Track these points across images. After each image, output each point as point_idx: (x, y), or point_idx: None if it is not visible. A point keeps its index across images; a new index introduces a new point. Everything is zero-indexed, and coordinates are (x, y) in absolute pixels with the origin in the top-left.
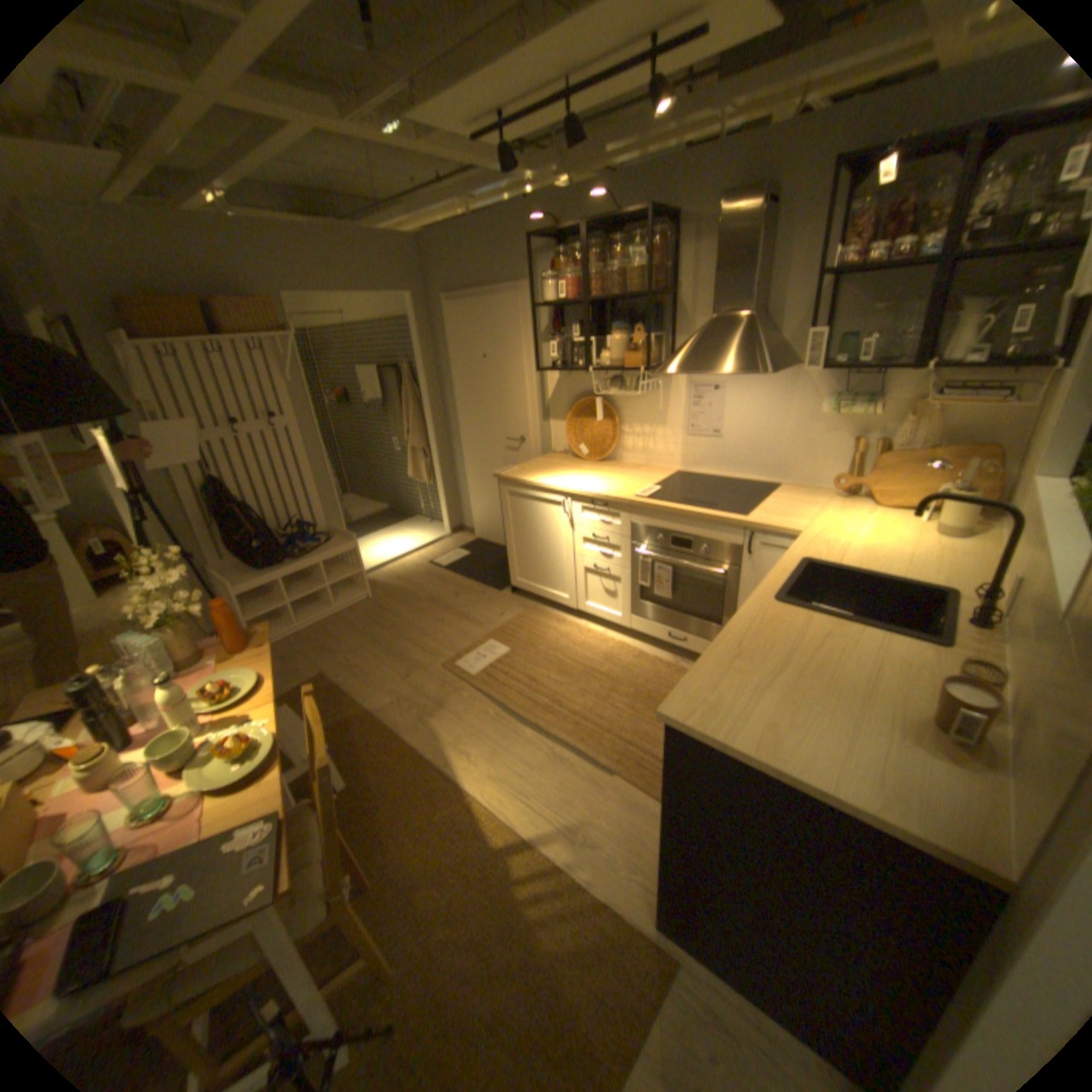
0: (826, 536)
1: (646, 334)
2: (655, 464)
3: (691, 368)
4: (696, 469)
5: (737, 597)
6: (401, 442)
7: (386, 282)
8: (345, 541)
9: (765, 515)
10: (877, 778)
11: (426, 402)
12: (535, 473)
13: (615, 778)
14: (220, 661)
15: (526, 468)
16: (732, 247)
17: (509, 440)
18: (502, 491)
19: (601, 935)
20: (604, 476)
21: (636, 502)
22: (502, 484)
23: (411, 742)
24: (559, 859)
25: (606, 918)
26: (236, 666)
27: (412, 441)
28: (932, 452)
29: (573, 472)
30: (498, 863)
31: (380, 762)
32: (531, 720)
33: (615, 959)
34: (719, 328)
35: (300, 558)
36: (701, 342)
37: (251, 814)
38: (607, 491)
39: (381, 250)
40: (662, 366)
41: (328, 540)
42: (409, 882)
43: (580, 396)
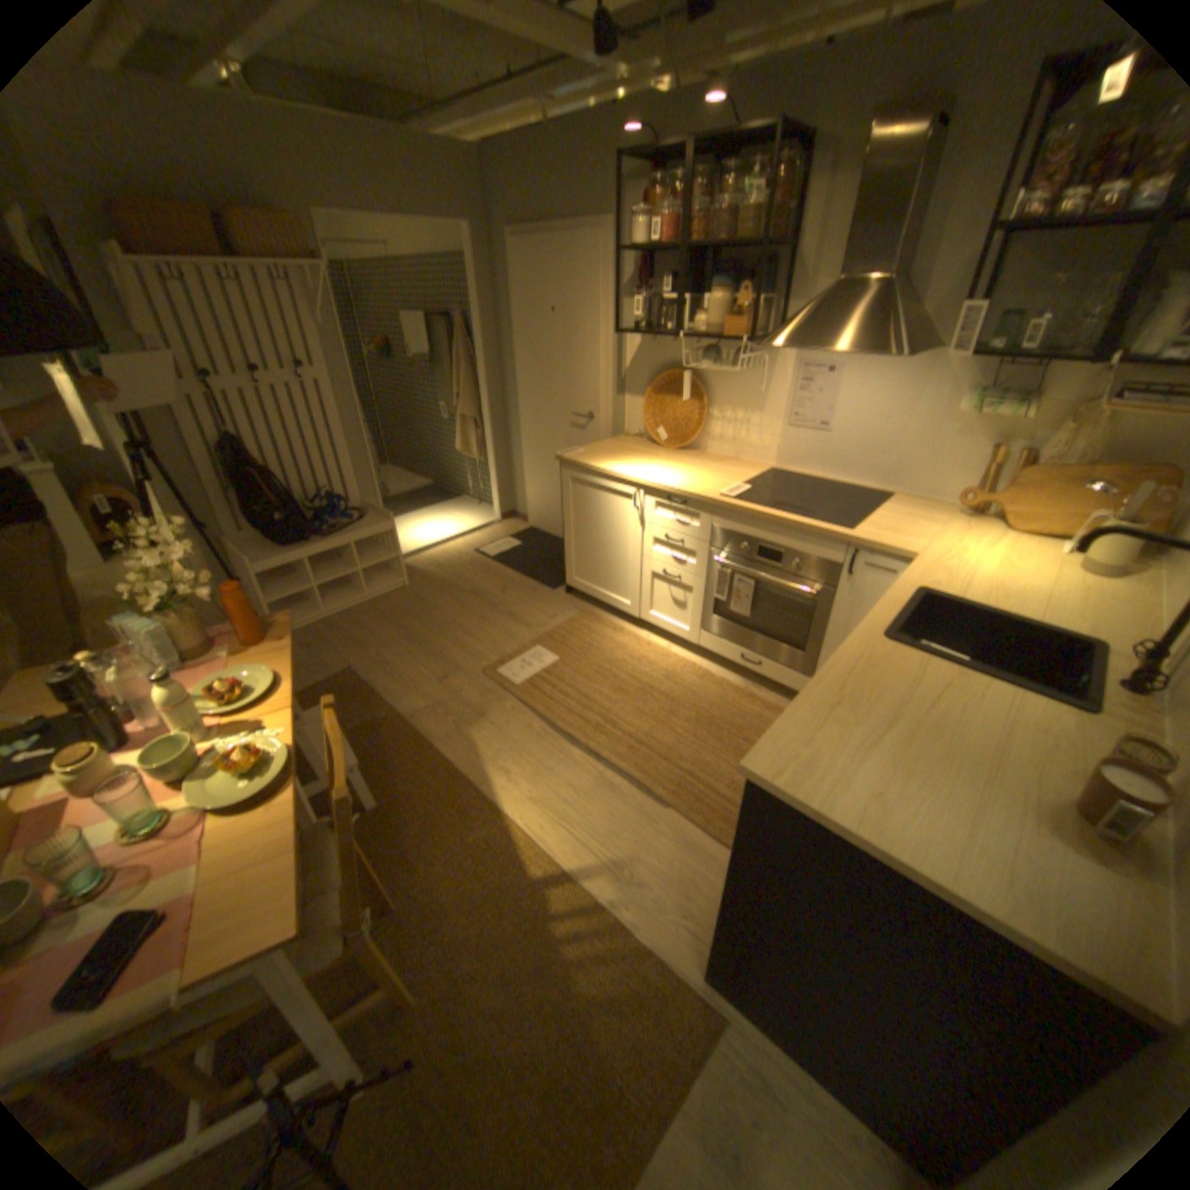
0: (947, 563)
1: (752, 296)
2: (745, 458)
3: (806, 342)
4: (793, 467)
5: (827, 622)
6: (448, 409)
7: (439, 208)
8: (380, 521)
9: (874, 531)
10: (1007, 874)
11: (481, 362)
12: (604, 458)
13: (670, 812)
14: (230, 655)
15: (592, 451)
16: (879, 185)
17: (575, 416)
18: (563, 476)
19: (644, 984)
20: (684, 468)
21: (721, 502)
22: (563, 469)
23: (445, 753)
24: (602, 897)
25: (650, 965)
26: (248, 662)
27: (461, 409)
28: (1089, 470)
29: (648, 460)
30: (535, 896)
31: (410, 774)
32: (580, 740)
33: (657, 1011)
34: (848, 292)
35: (328, 536)
36: (823, 310)
37: (257, 843)
38: (688, 486)
39: (434, 164)
40: (767, 338)
41: (361, 518)
42: (437, 908)
43: (664, 368)
